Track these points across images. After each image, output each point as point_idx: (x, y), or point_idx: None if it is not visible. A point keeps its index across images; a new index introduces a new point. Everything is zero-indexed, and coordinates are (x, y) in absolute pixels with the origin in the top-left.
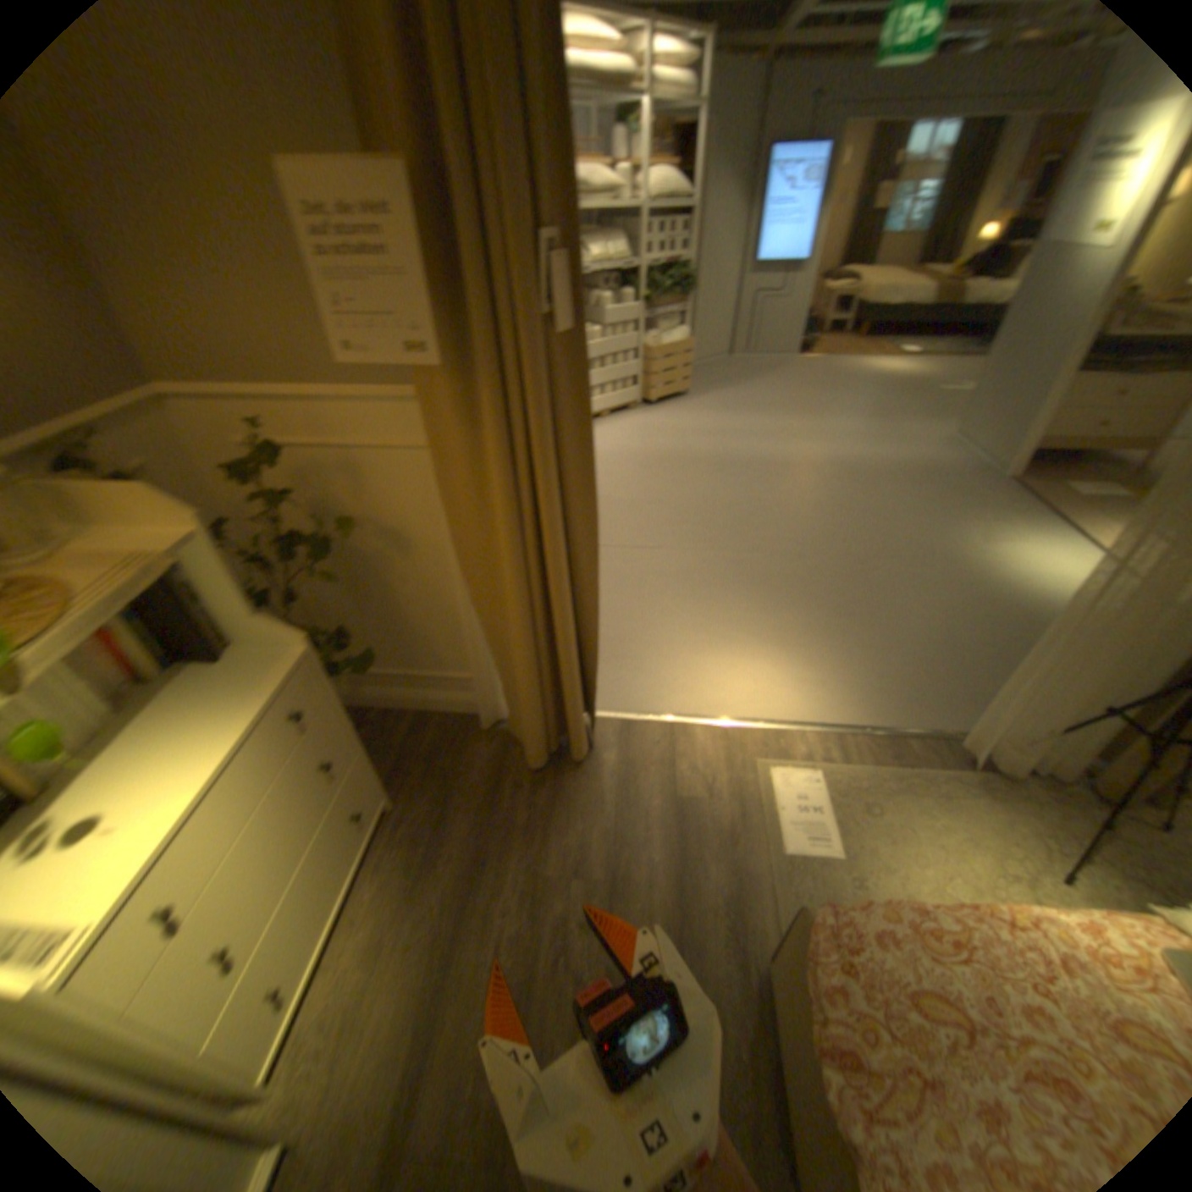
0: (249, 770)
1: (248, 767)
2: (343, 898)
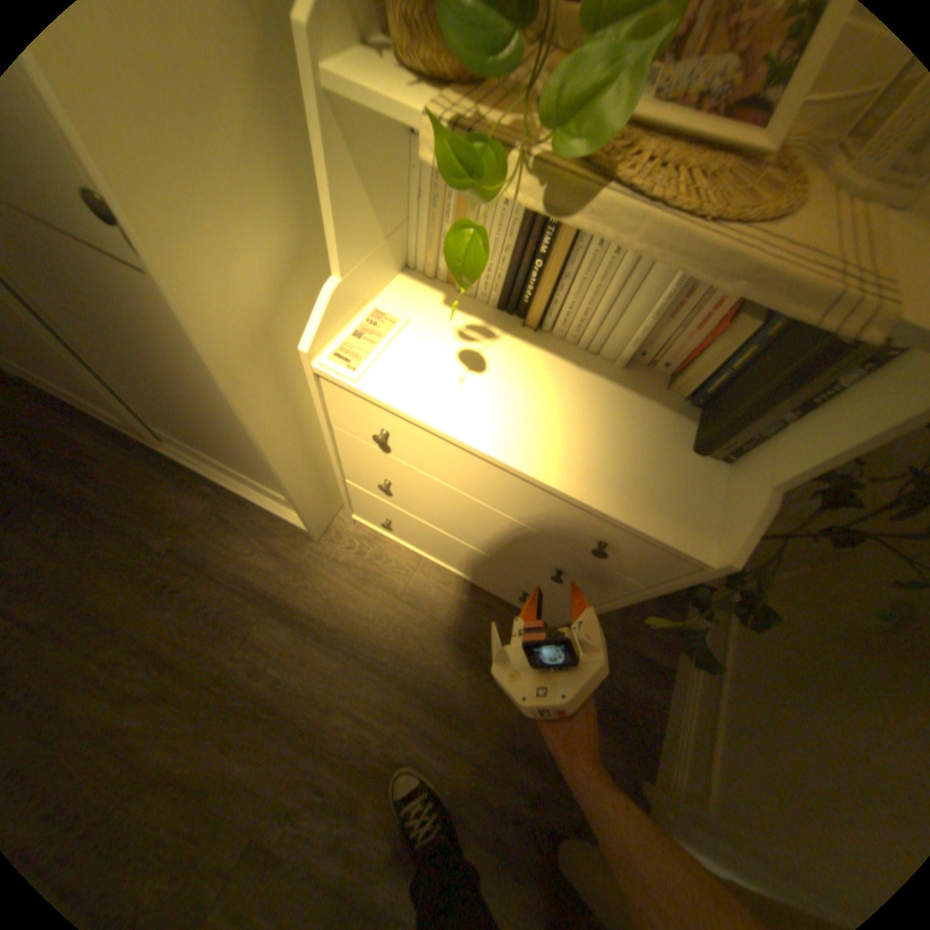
0: (518, 495)
1: (520, 493)
2: (460, 575)
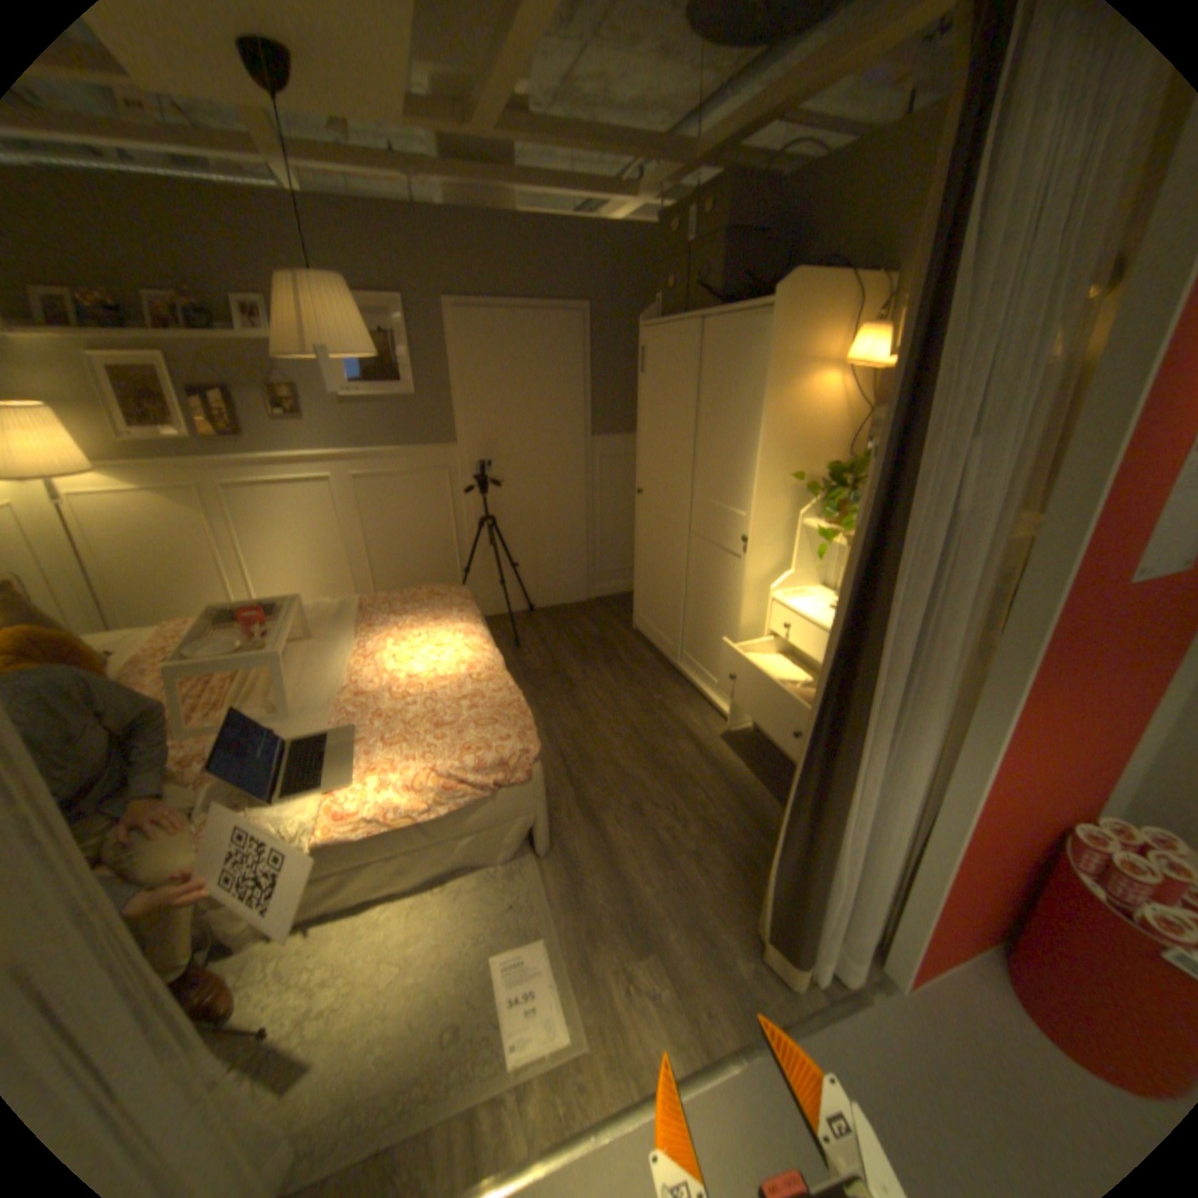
0: None
1: None
2: None
